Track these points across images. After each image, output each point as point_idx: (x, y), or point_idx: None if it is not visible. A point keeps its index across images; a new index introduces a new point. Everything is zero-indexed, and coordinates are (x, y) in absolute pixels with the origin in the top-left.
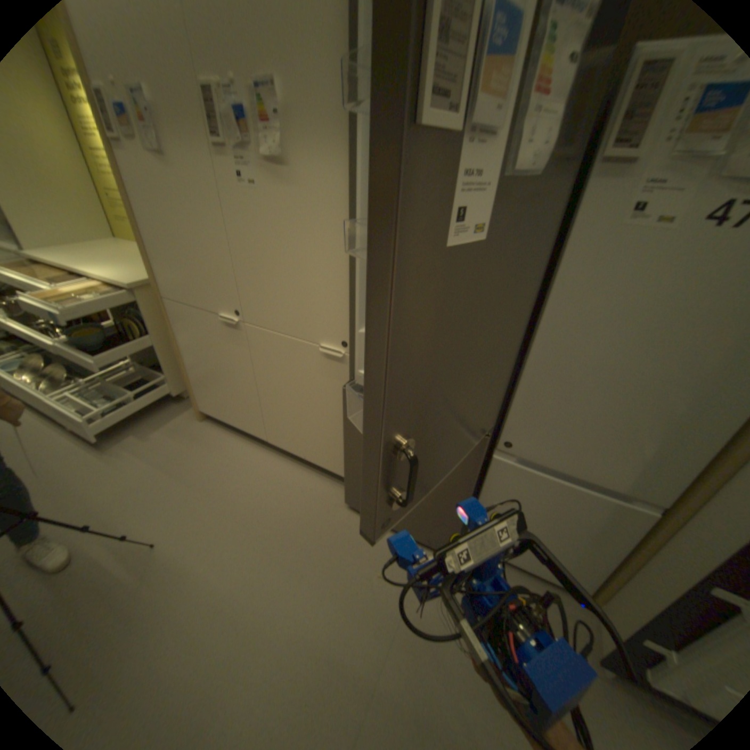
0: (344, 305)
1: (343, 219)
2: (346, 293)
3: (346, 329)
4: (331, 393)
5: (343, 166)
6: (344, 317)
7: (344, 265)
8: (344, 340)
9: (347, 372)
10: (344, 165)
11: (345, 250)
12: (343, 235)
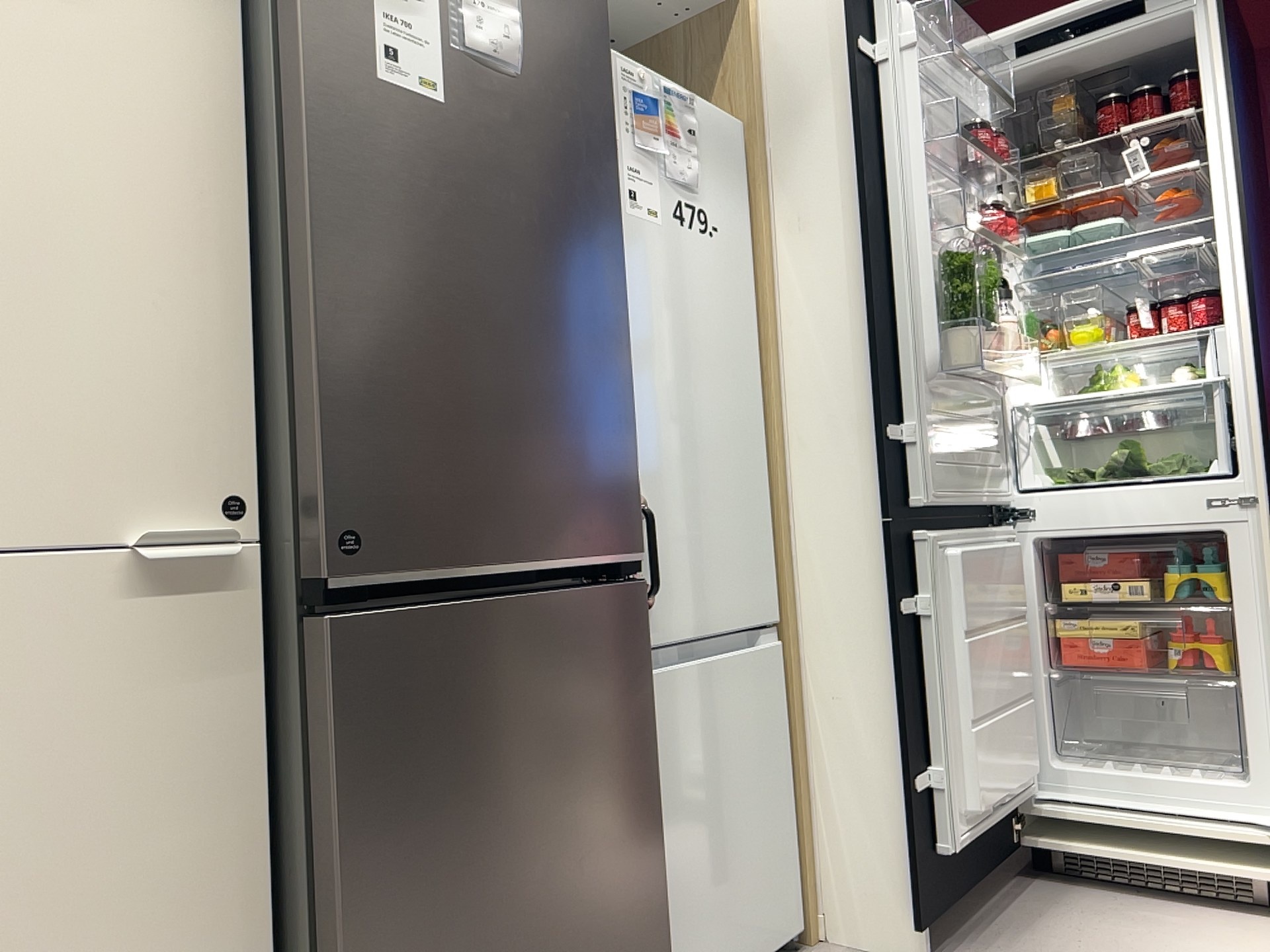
0: (225, 368)
1: (219, 125)
2: (231, 327)
3: (236, 451)
4: (171, 767)
5: (217, 8)
6: (226, 410)
7: (222, 245)
8: (228, 493)
9: (243, 623)
10: (220, 7)
11: (227, 205)
12: (220, 165)
